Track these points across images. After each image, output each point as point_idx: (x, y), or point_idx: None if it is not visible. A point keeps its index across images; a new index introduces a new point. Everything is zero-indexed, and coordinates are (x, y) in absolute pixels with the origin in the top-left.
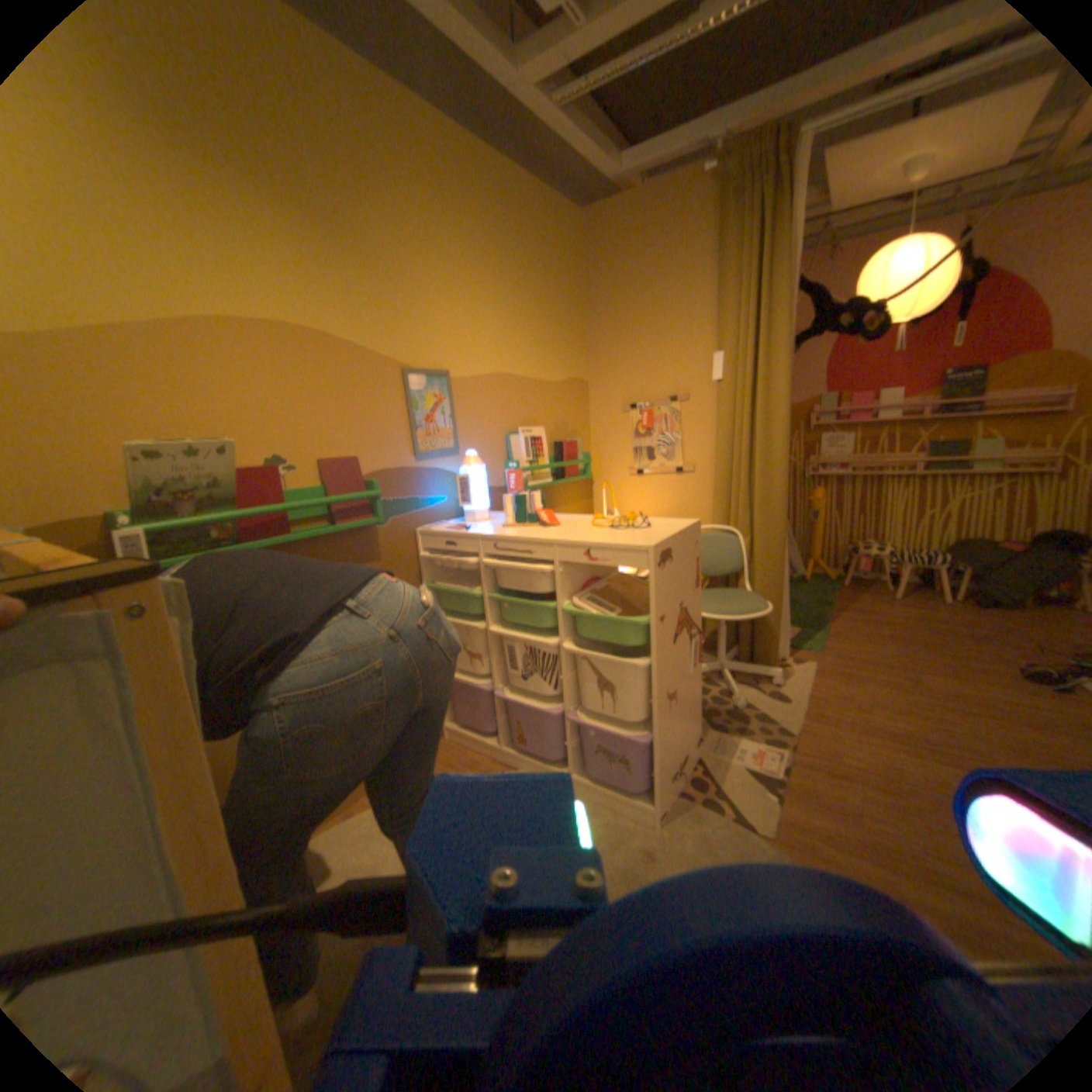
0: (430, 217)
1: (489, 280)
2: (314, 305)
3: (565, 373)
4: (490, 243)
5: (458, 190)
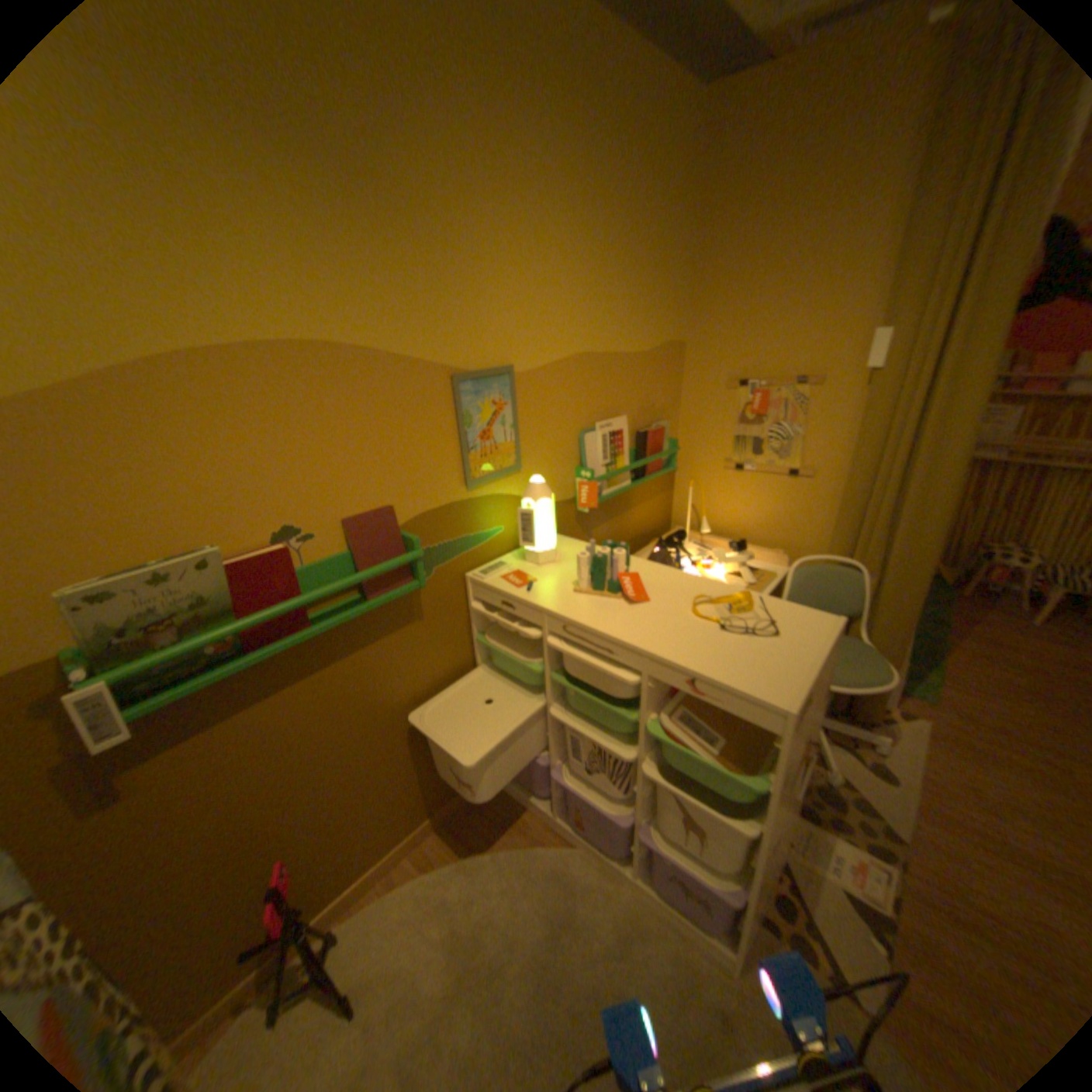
0: (496, 135)
1: (573, 222)
2: (329, 305)
3: (660, 337)
4: (579, 164)
5: (538, 81)
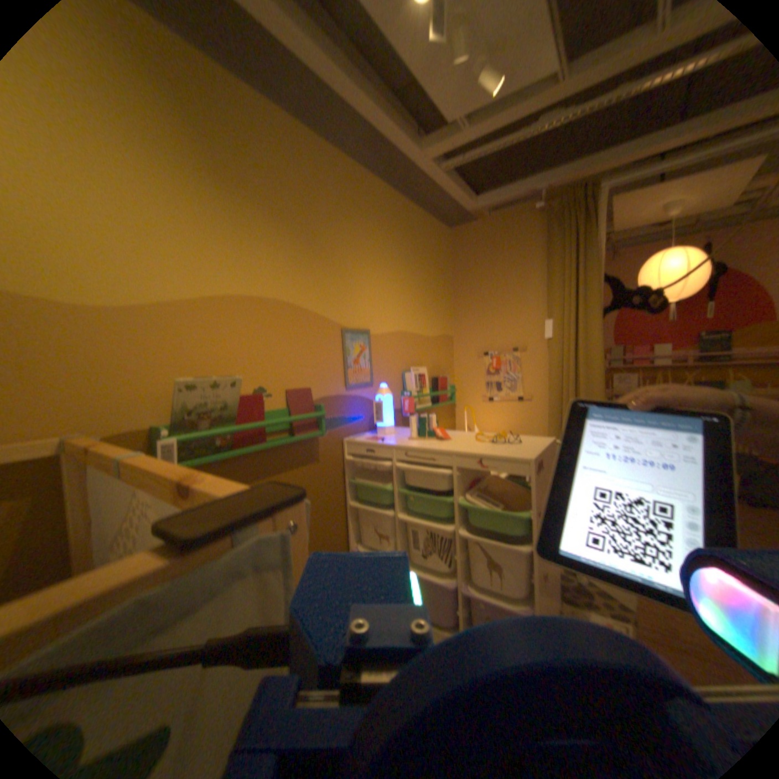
0: (364, 234)
1: (396, 271)
2: (293, 287)
3: (439, 330)
4: (397, 249)
5: (380, 218)
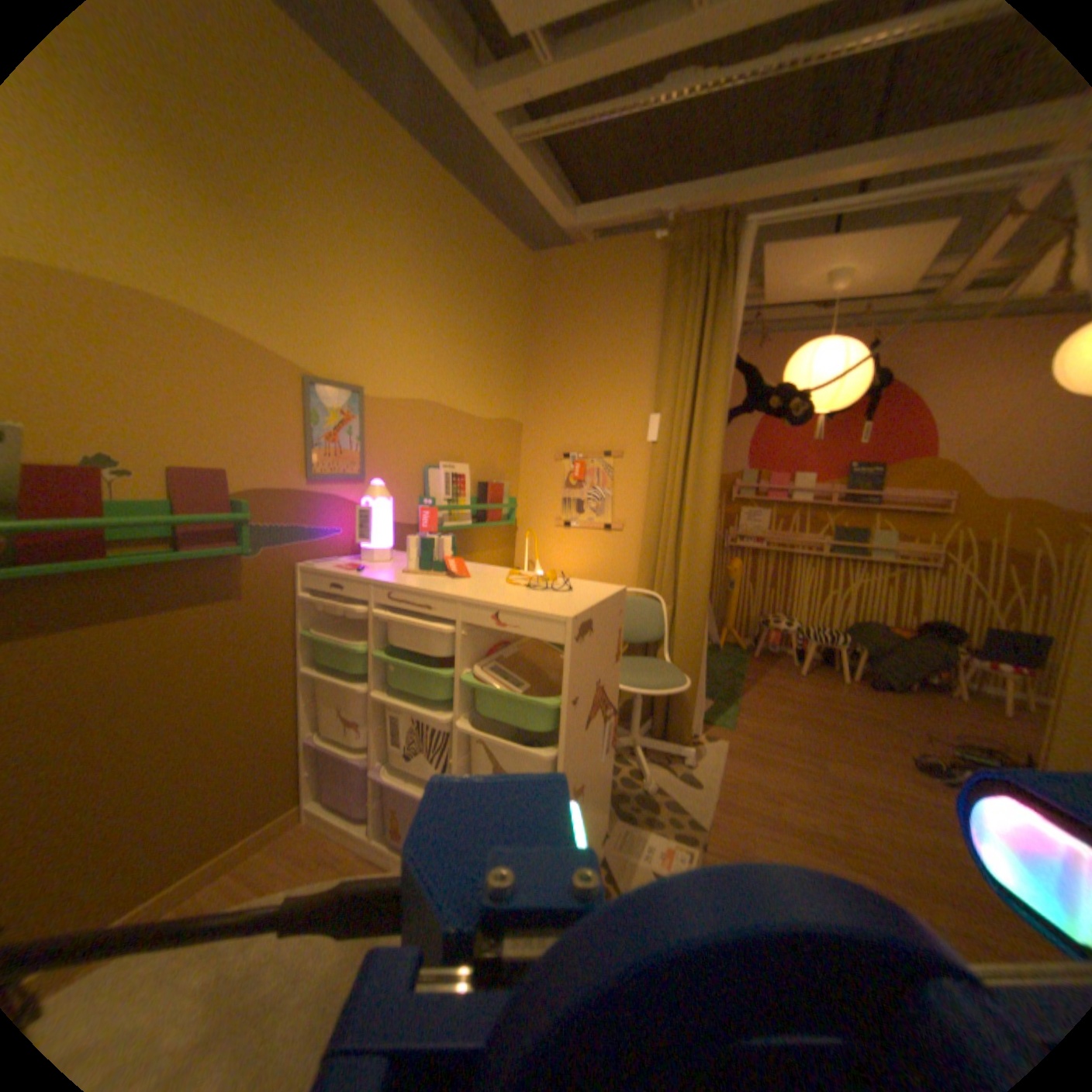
0: (364, 220)
1: (426, 301)
2: (195, 281)
3: (500, 413)
4: (432, 264)
5: (401, 201)
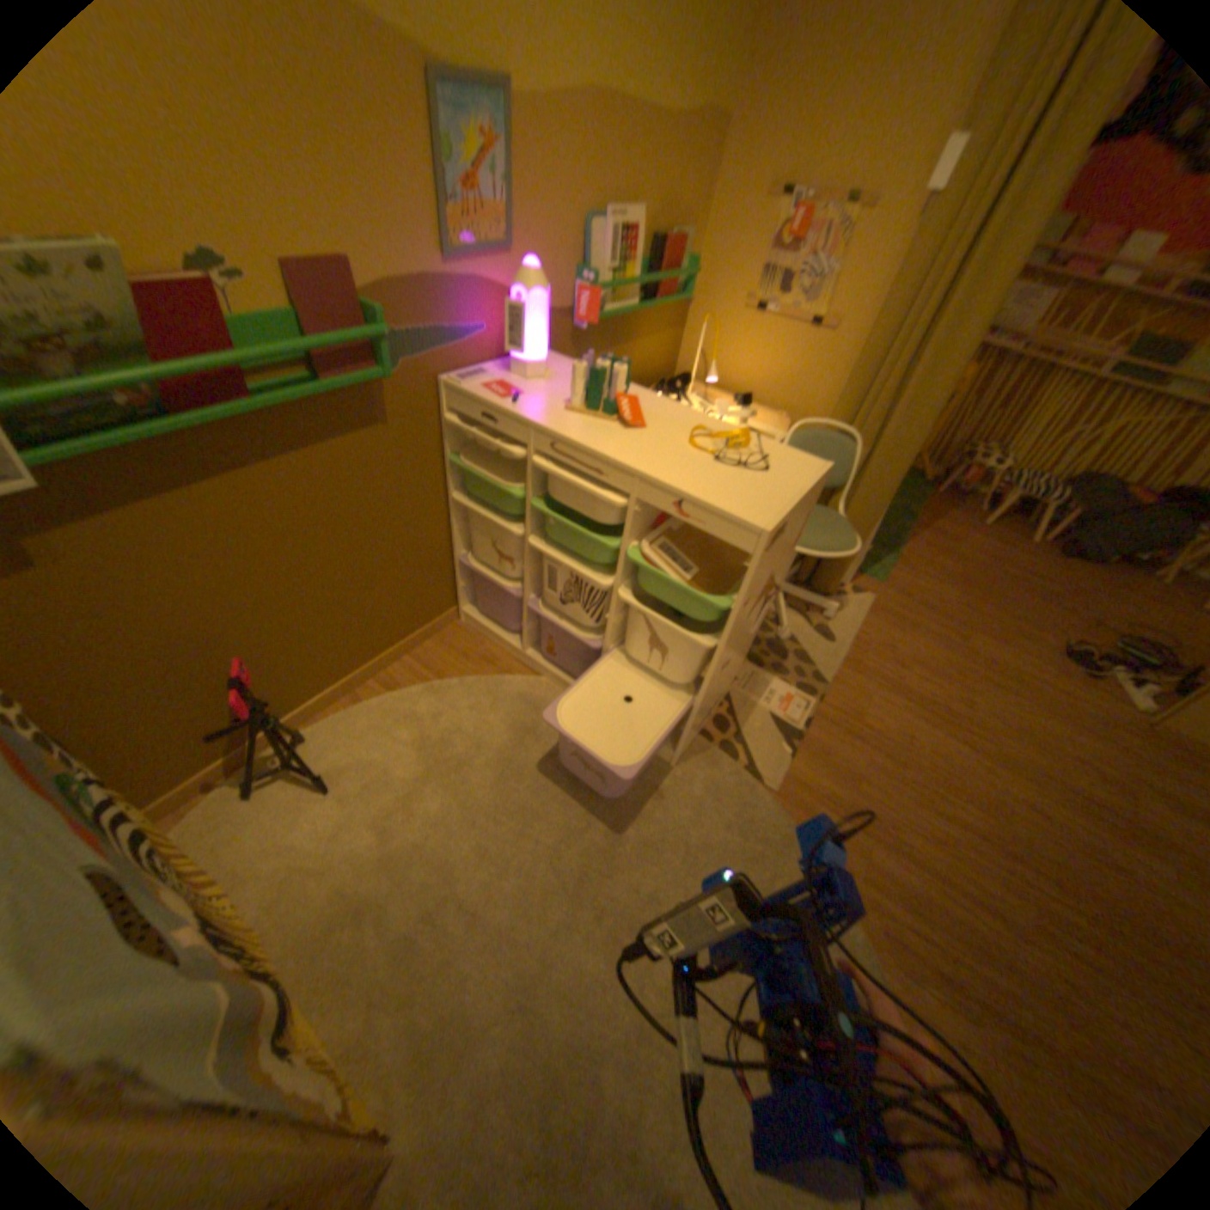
0: None
1: None
2: None
3: (701, 97)
4: None
5: None
